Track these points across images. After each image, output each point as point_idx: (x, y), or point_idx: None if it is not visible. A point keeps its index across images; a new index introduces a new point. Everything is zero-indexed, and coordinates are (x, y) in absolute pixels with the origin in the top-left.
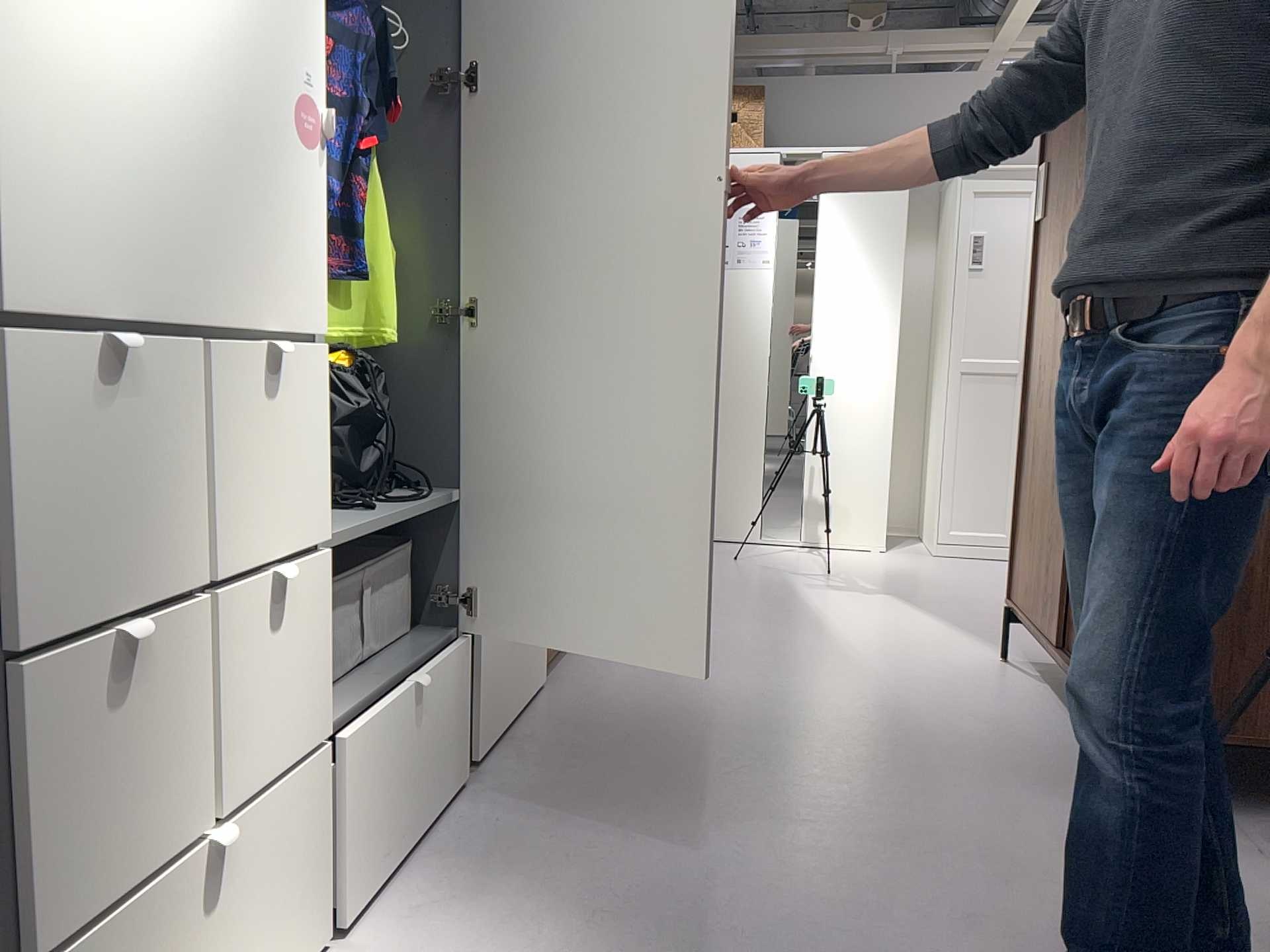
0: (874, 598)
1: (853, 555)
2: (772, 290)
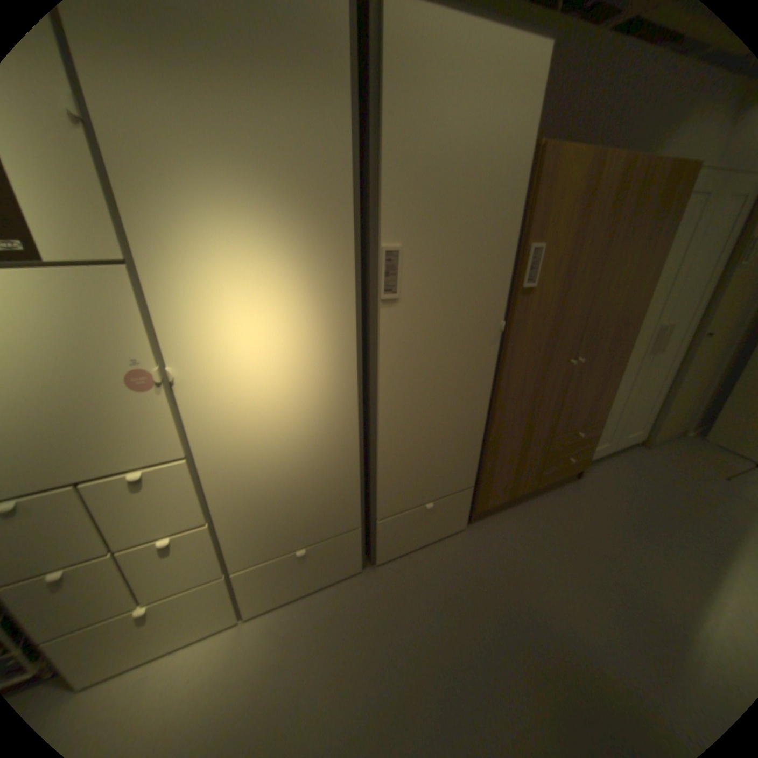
0: None
1: None
2: None
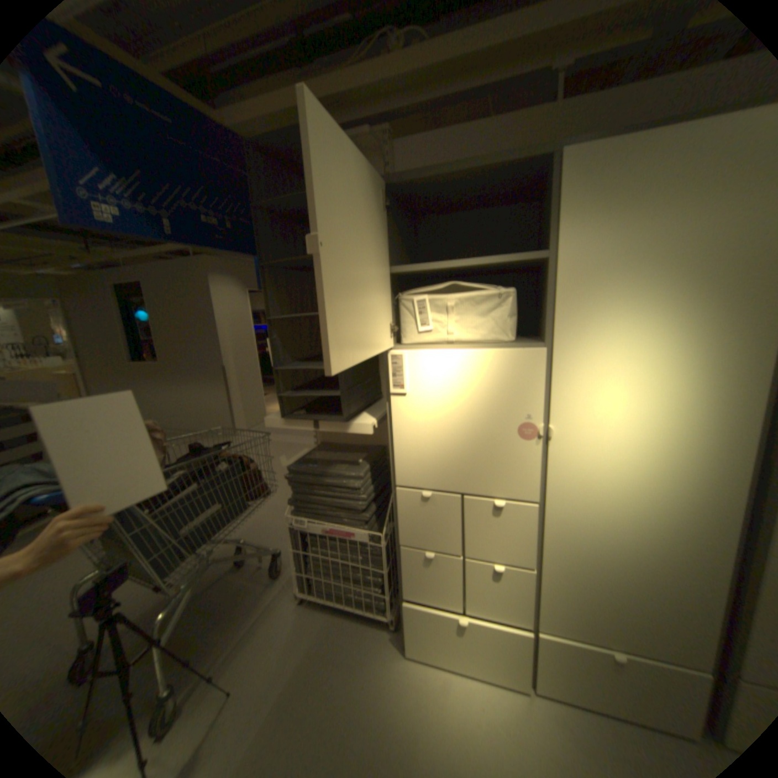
0: None
1: None
2: None
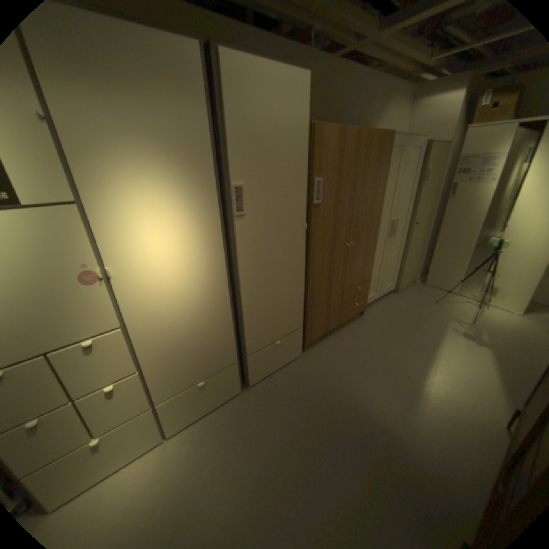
0: (481, 348)
1: (500, 313)
2: (493, 193)
